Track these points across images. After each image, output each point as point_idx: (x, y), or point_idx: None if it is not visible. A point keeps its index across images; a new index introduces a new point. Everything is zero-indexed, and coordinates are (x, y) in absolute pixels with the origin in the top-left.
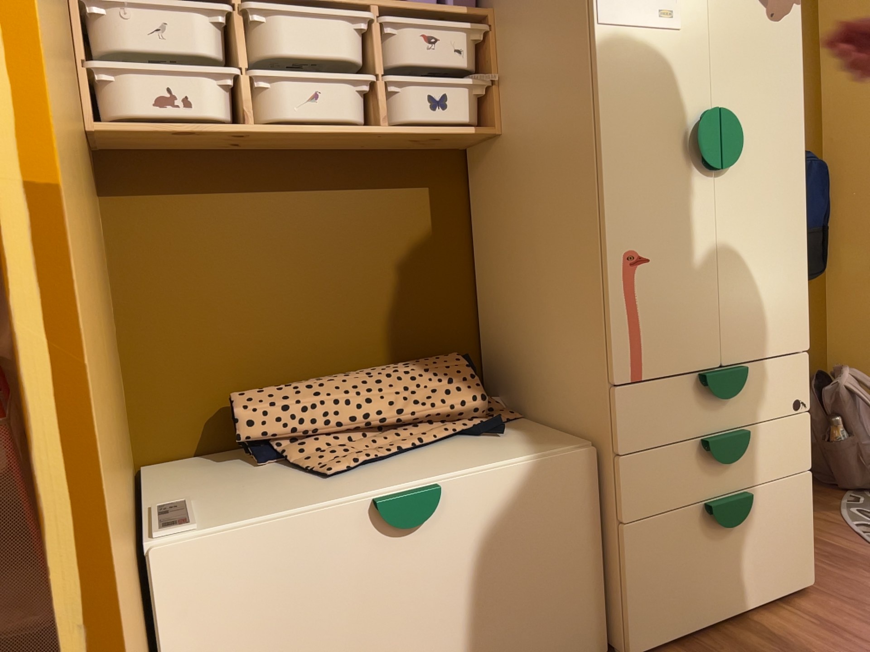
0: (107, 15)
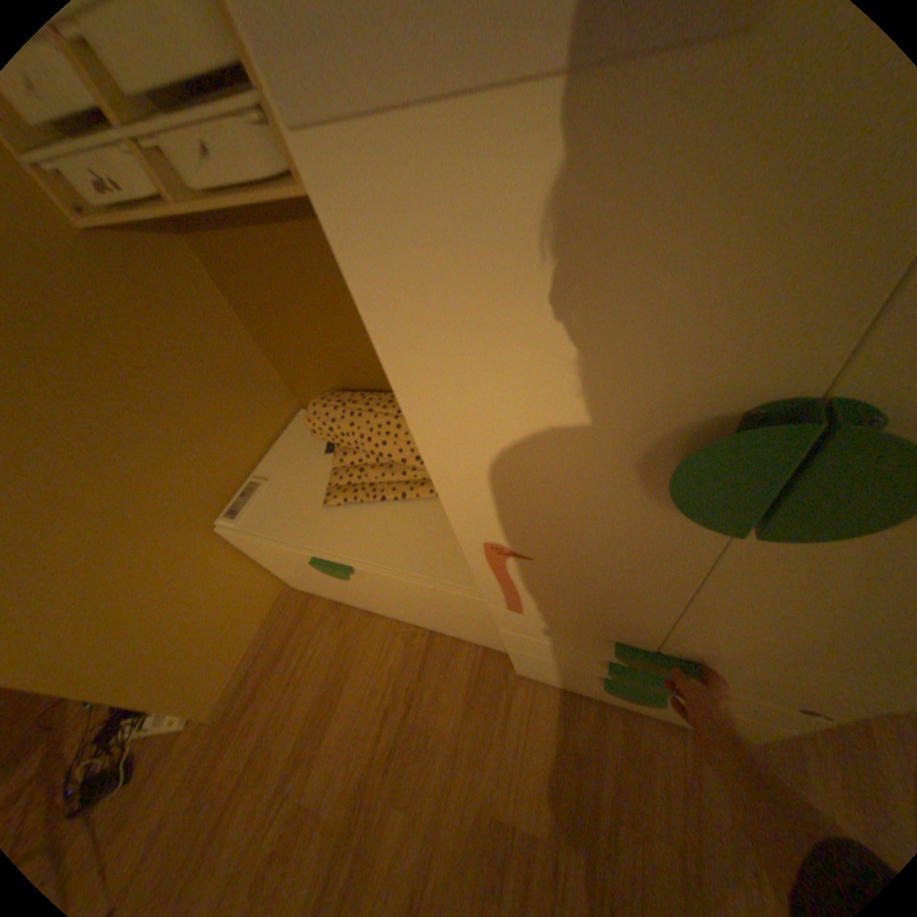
0: None
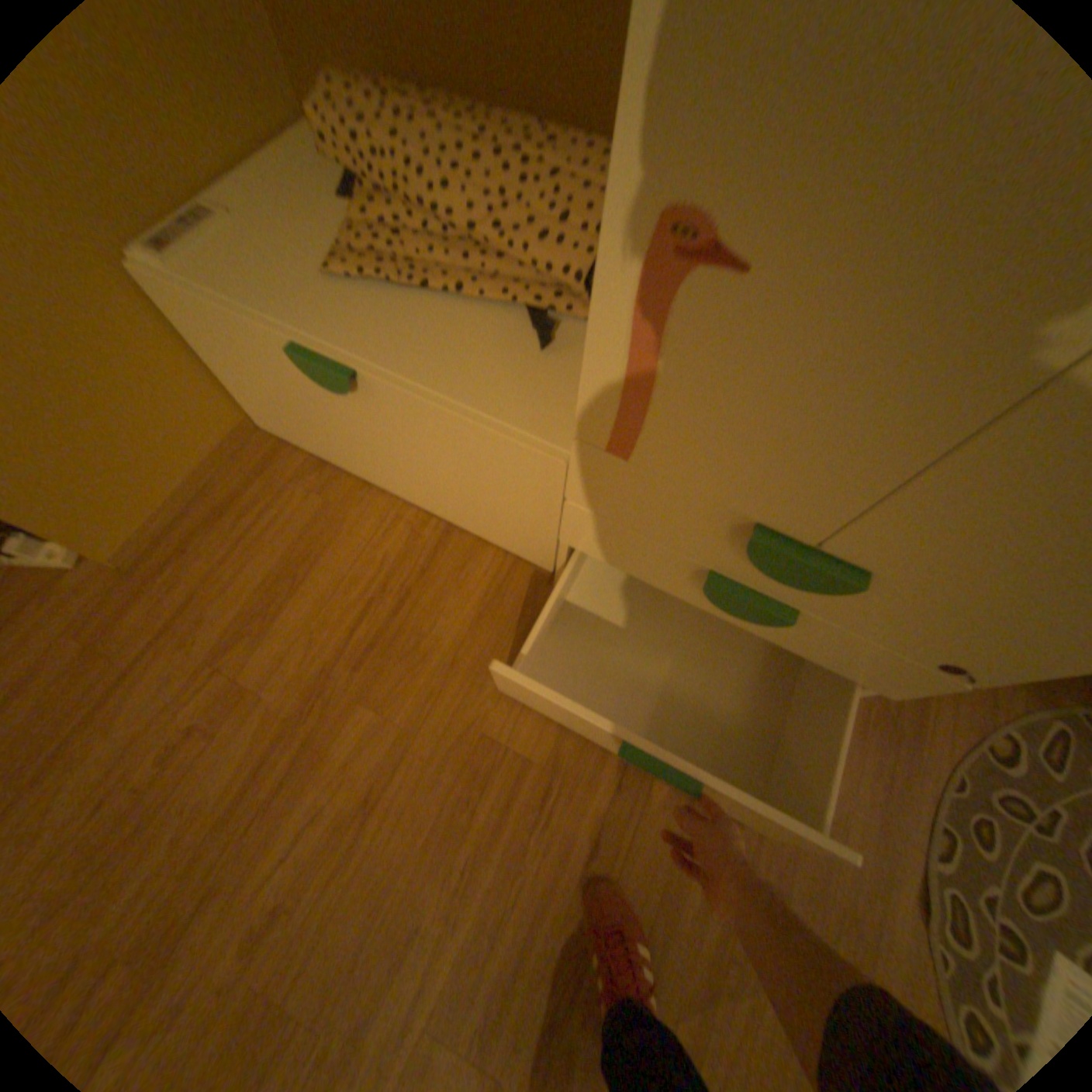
0: None
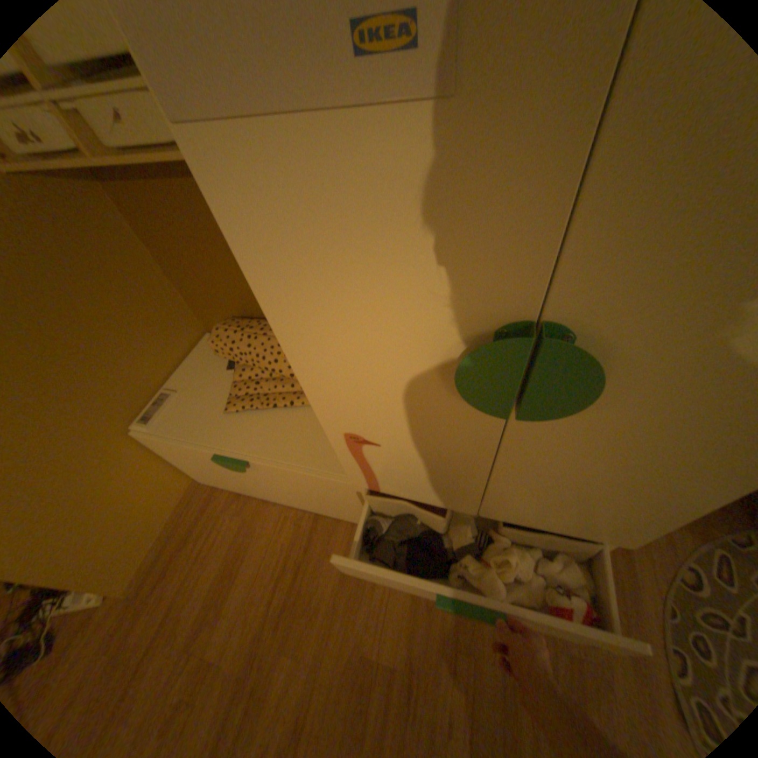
0: None
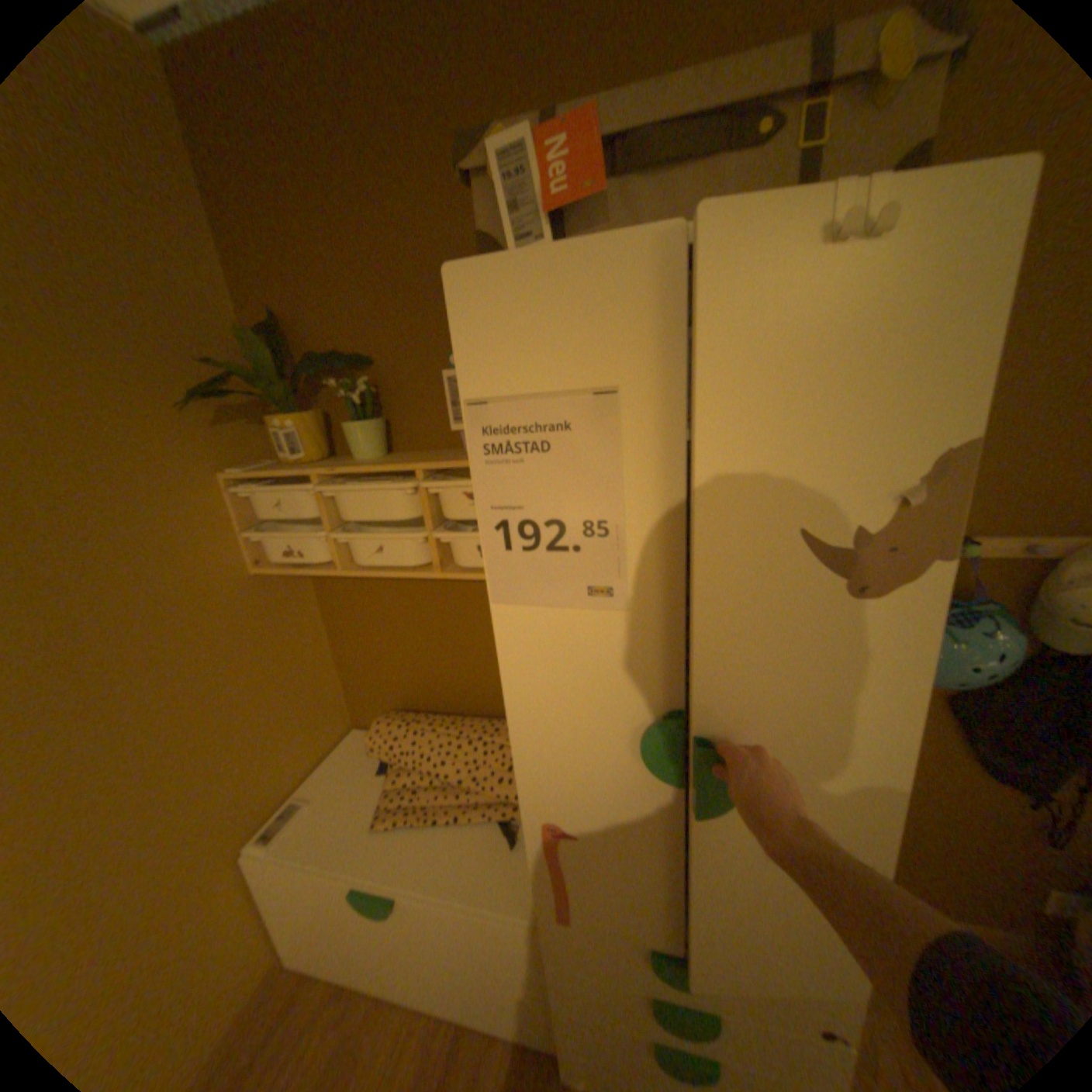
0: (247, 498)
